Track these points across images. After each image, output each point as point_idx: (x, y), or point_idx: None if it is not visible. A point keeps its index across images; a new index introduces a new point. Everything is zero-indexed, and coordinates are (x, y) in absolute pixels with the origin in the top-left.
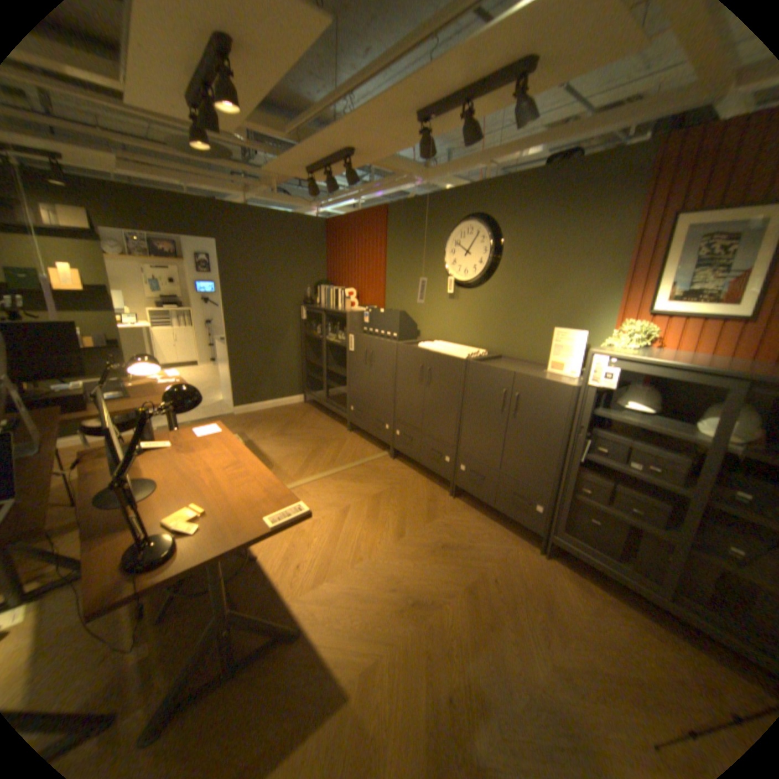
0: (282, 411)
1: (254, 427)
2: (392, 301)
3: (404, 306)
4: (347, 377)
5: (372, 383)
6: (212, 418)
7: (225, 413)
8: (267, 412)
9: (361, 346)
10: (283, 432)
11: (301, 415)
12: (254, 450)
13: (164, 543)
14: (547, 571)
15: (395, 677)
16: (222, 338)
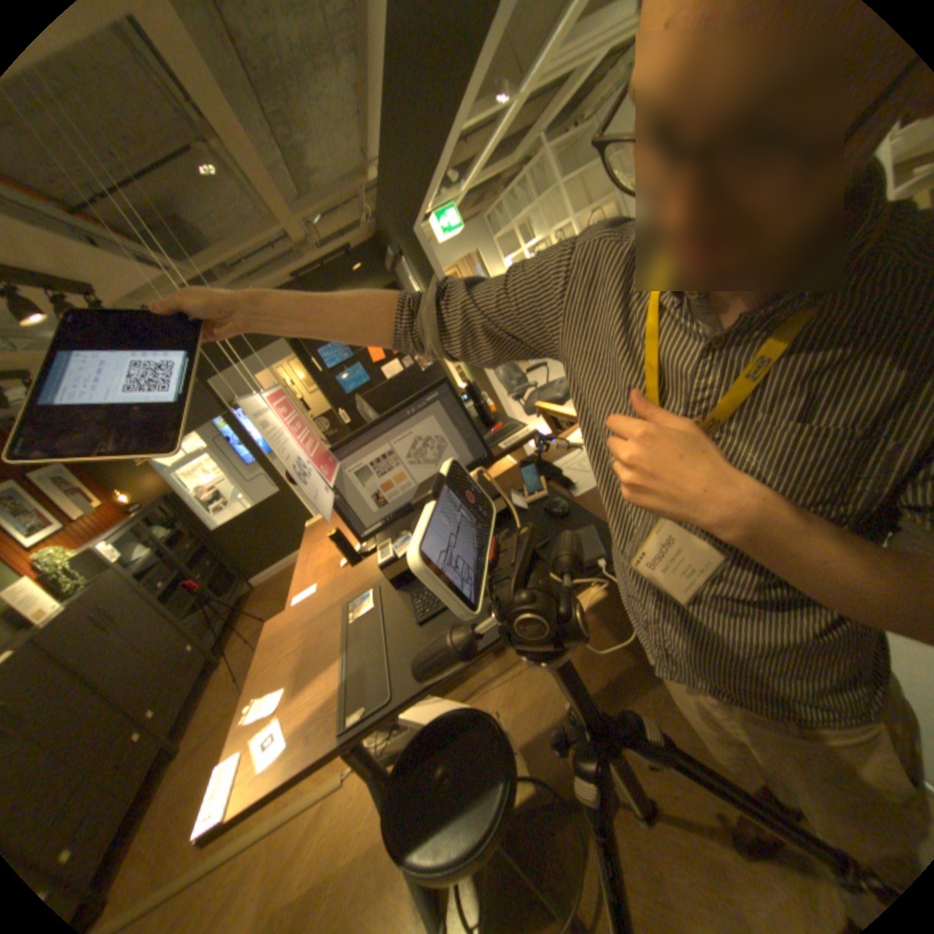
0: None
1: None
2: None
3: None
4: None
5: None
6: None
7: None
8: None
9: None
10: None
11: None
12: None
13: None
14: (231, 655)
15: None
16: None
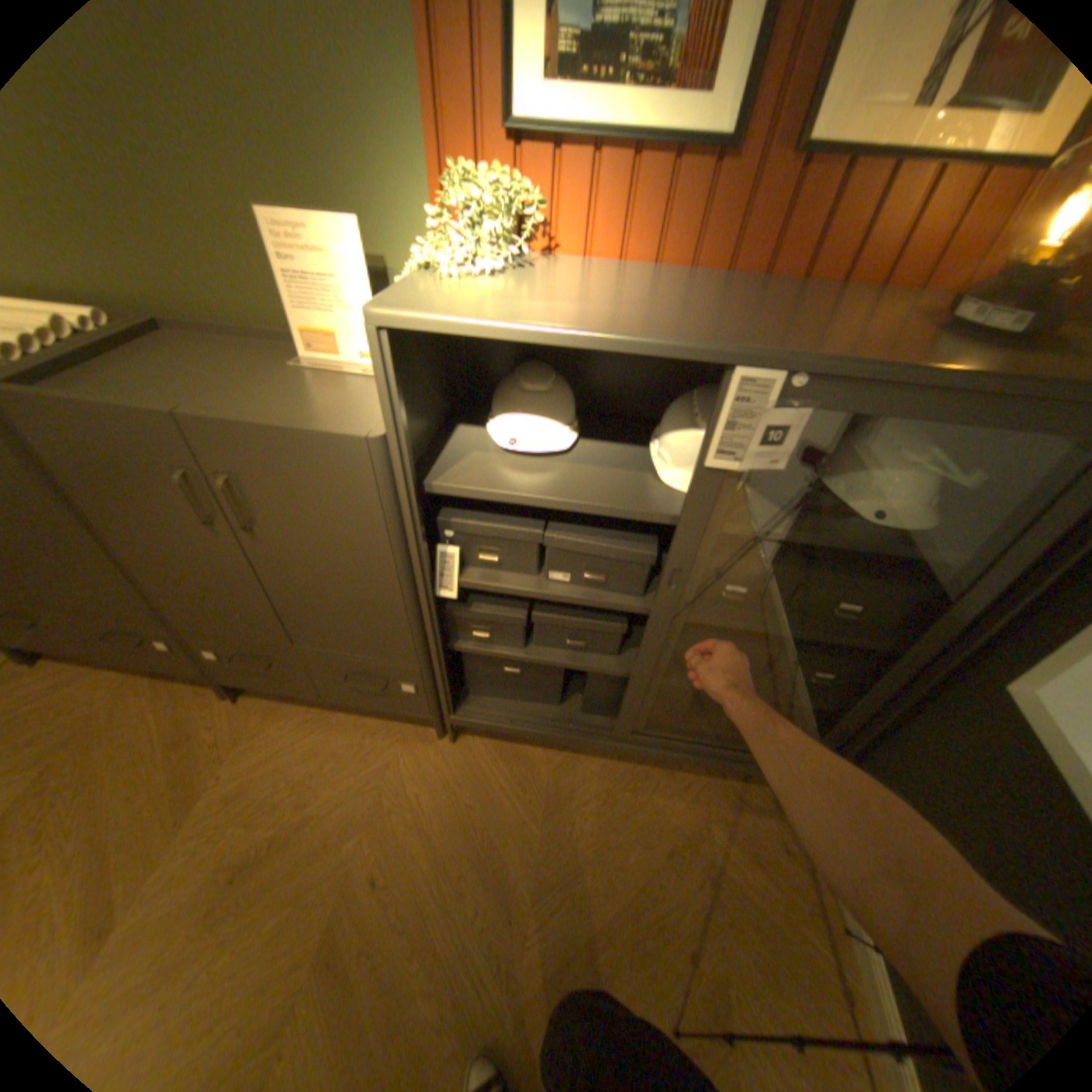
0: None
1: None
2: None
3: None
4: None
5: None
6: None
7: None
8: None
9: None
10: None
11: None
12: None
13: None
14: (456, 771)
15: None
16: None
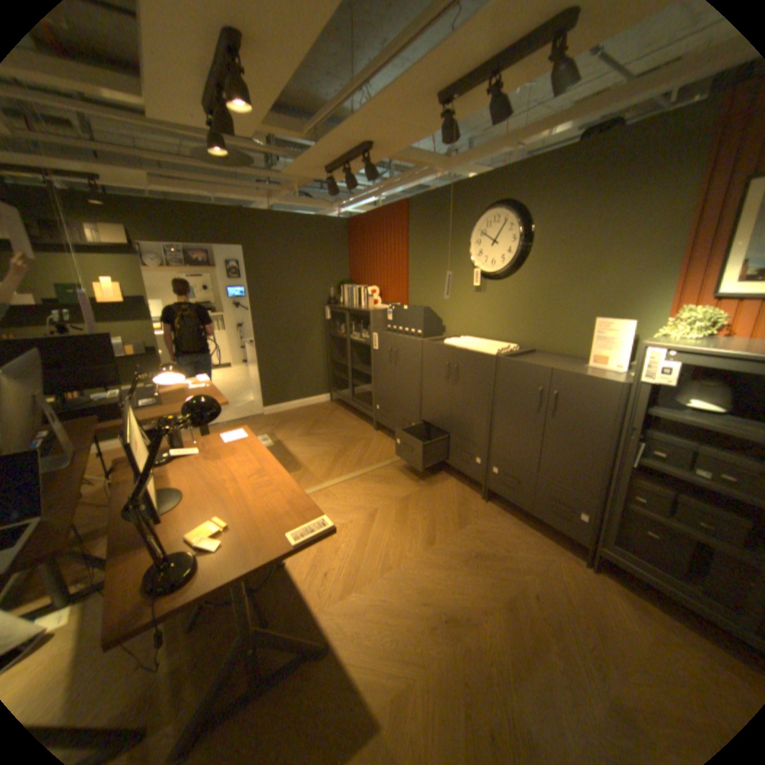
0: (310, 410)
1: (282, 427)
2: (415, 297)
3: (428, 302)
4: (372, 376)
5: (397, 381)
6: (244, 419)
7: (256, 413)
8: (295, 412)
9: (384, 344)
10: (310, 431)
11: (328, 414)
12: (282, 450)
13: (185, 561)
14: (595, 587)
15: (429, 705)
16: (251, 341)
